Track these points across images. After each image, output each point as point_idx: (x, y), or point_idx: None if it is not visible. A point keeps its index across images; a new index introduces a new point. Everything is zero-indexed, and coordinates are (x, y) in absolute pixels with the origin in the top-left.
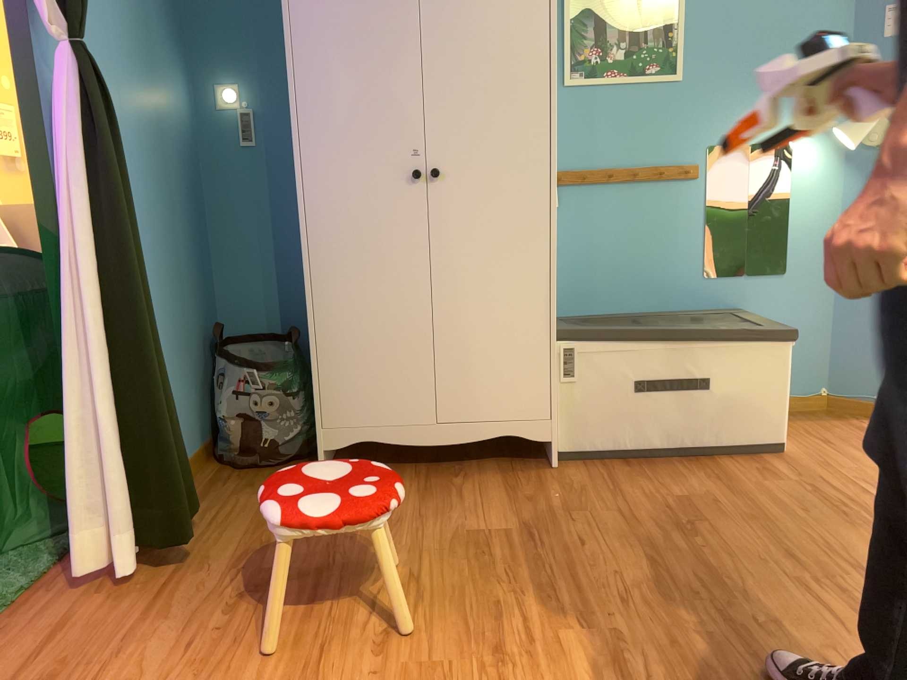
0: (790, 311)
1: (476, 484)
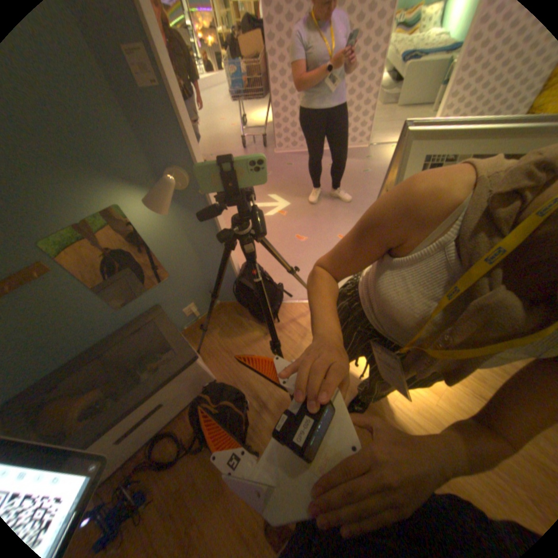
0: (184, 287)
1: None
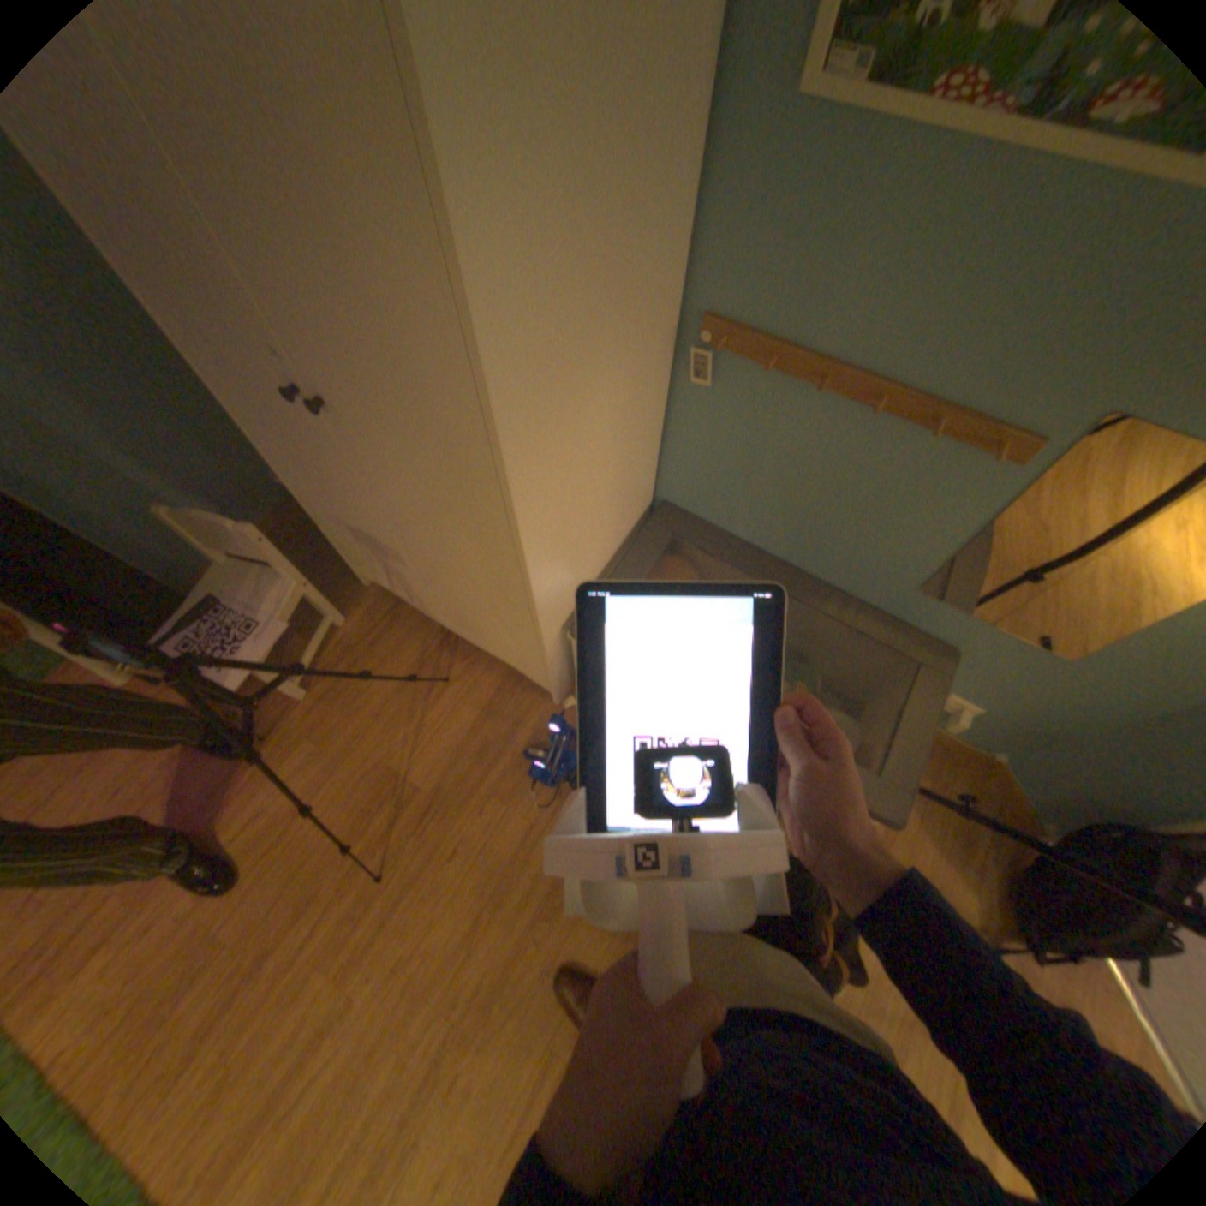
0: (1037, 693)
1: (470, 692)
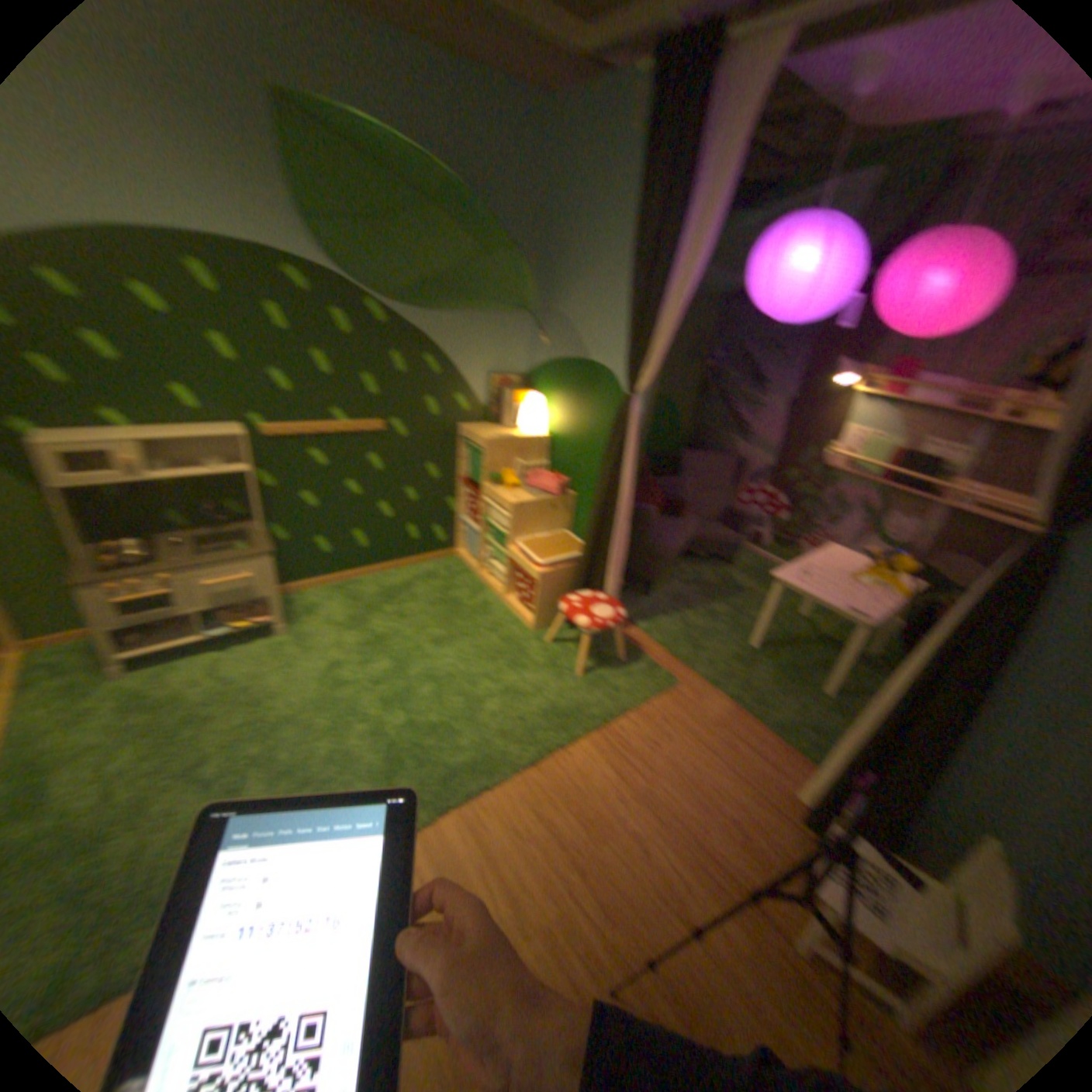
0: None
1: None
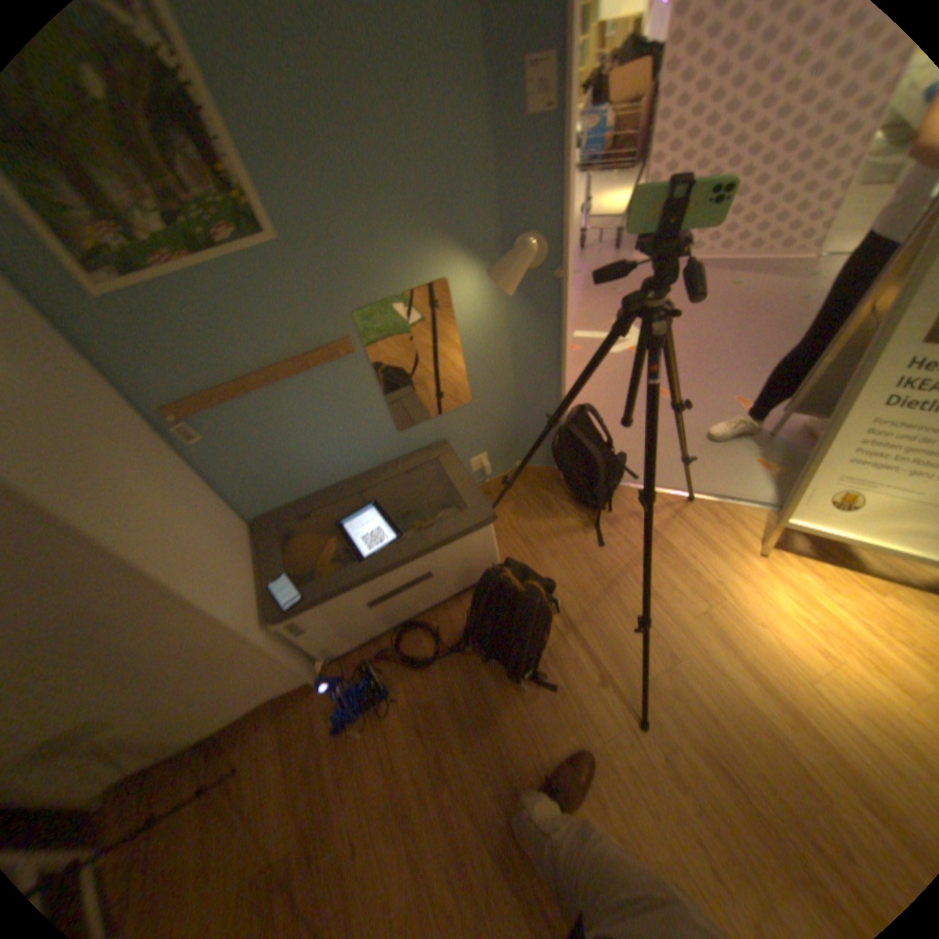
0: (482, 424)
1: (257, 753)
